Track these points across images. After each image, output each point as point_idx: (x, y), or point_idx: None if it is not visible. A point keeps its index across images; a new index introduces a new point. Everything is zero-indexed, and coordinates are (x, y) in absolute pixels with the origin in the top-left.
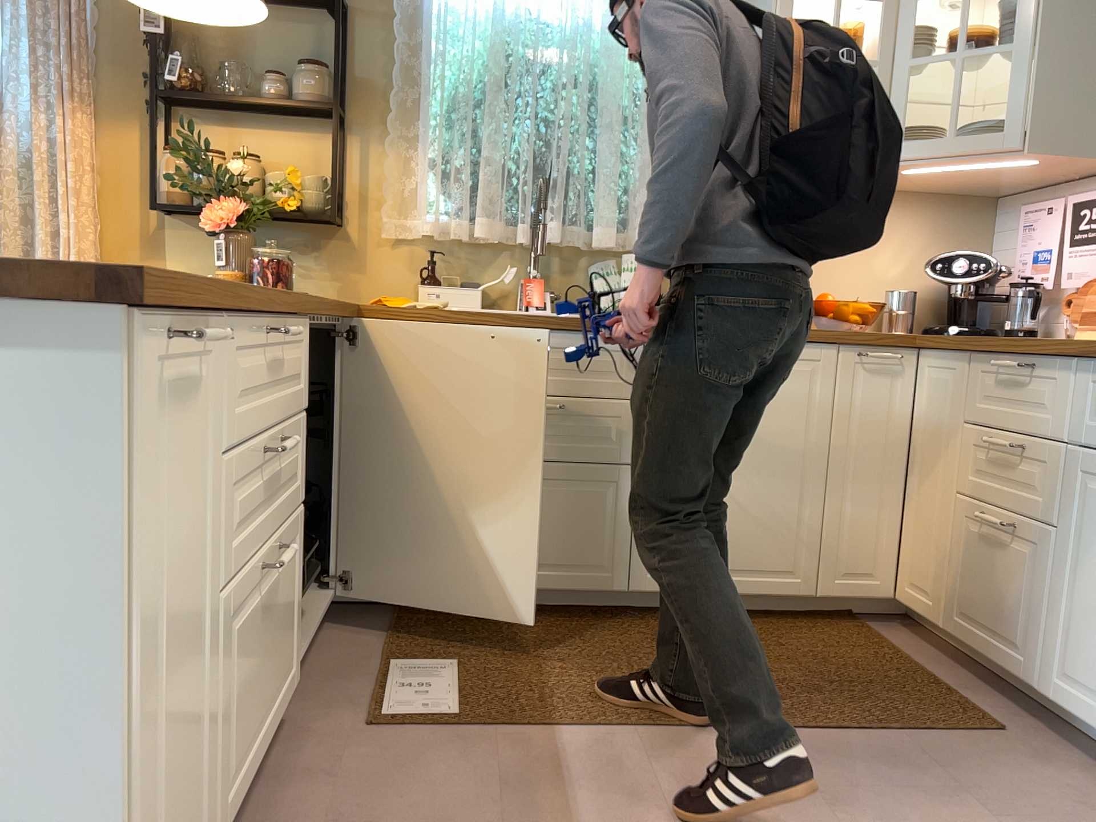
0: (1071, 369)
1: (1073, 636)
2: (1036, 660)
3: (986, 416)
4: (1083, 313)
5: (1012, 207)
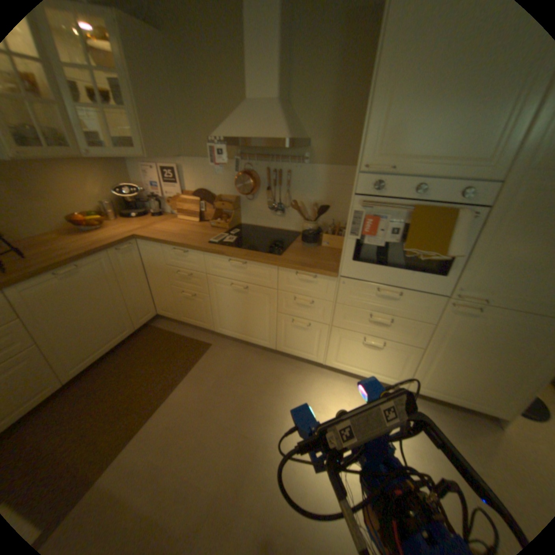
0: (200, 253)
1: (219, 318)
2: (211, 324)
3: (173, 264)
4: (175, 208)
5: (130, 159)
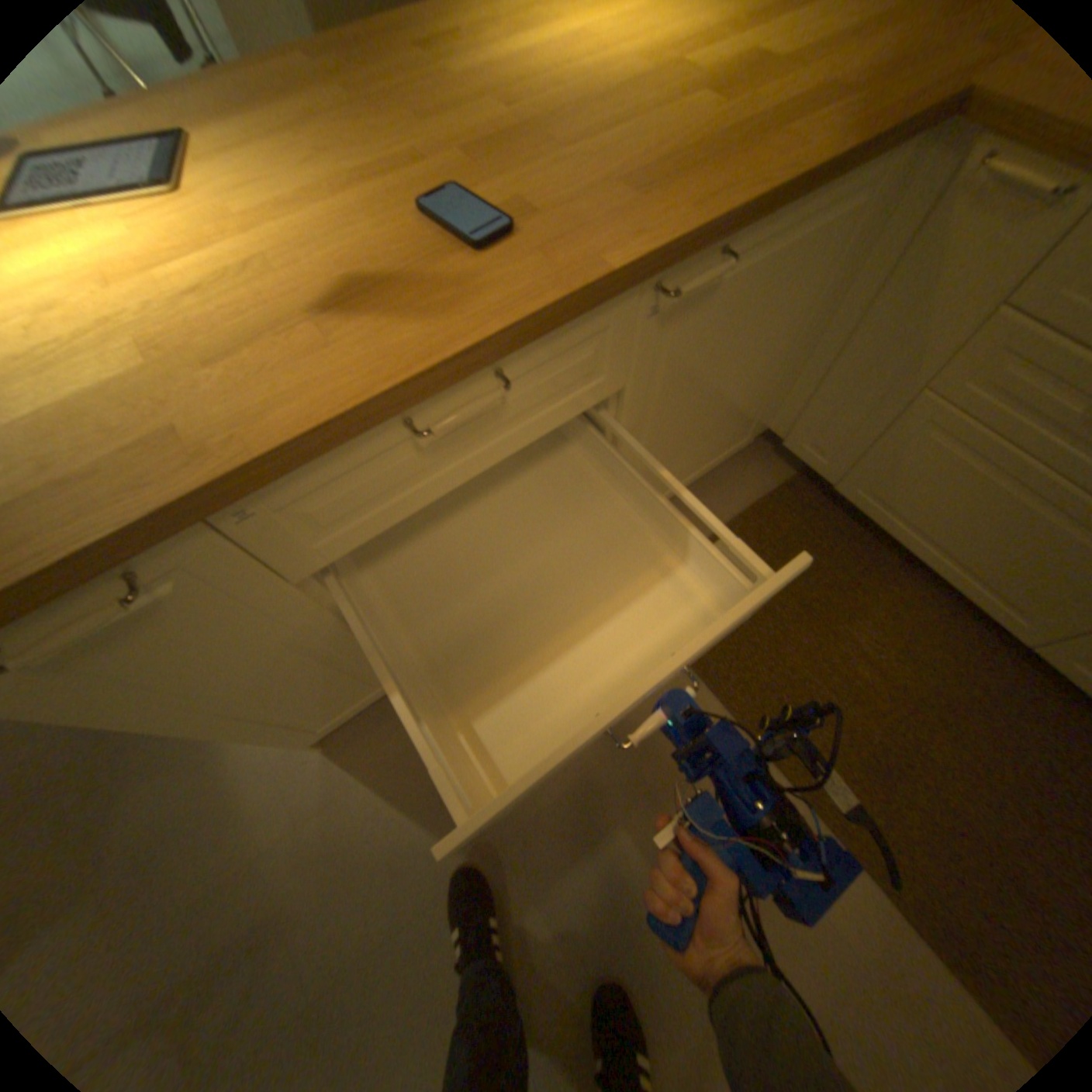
0: None
1: None
2: None
3: None
4: None
5: None
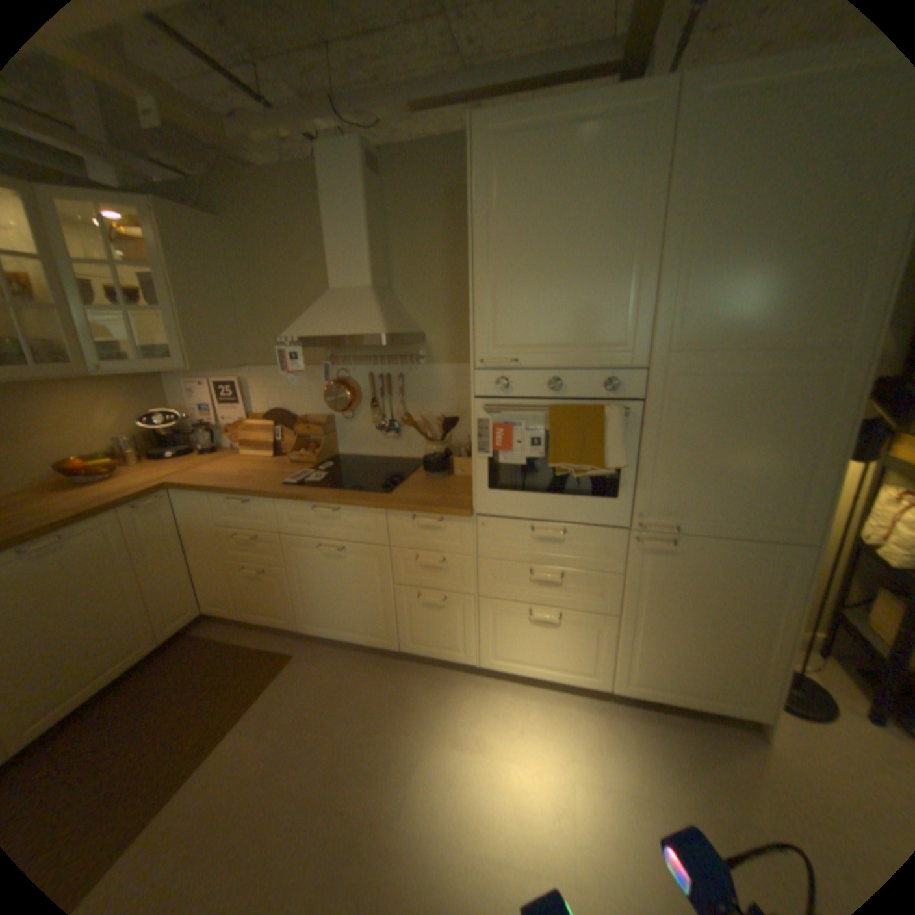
0: (269, 503)
1: (306, 608)
2: (292, 621)
3: (228, 524)
4: (238, 441)
5: (171, 376)
